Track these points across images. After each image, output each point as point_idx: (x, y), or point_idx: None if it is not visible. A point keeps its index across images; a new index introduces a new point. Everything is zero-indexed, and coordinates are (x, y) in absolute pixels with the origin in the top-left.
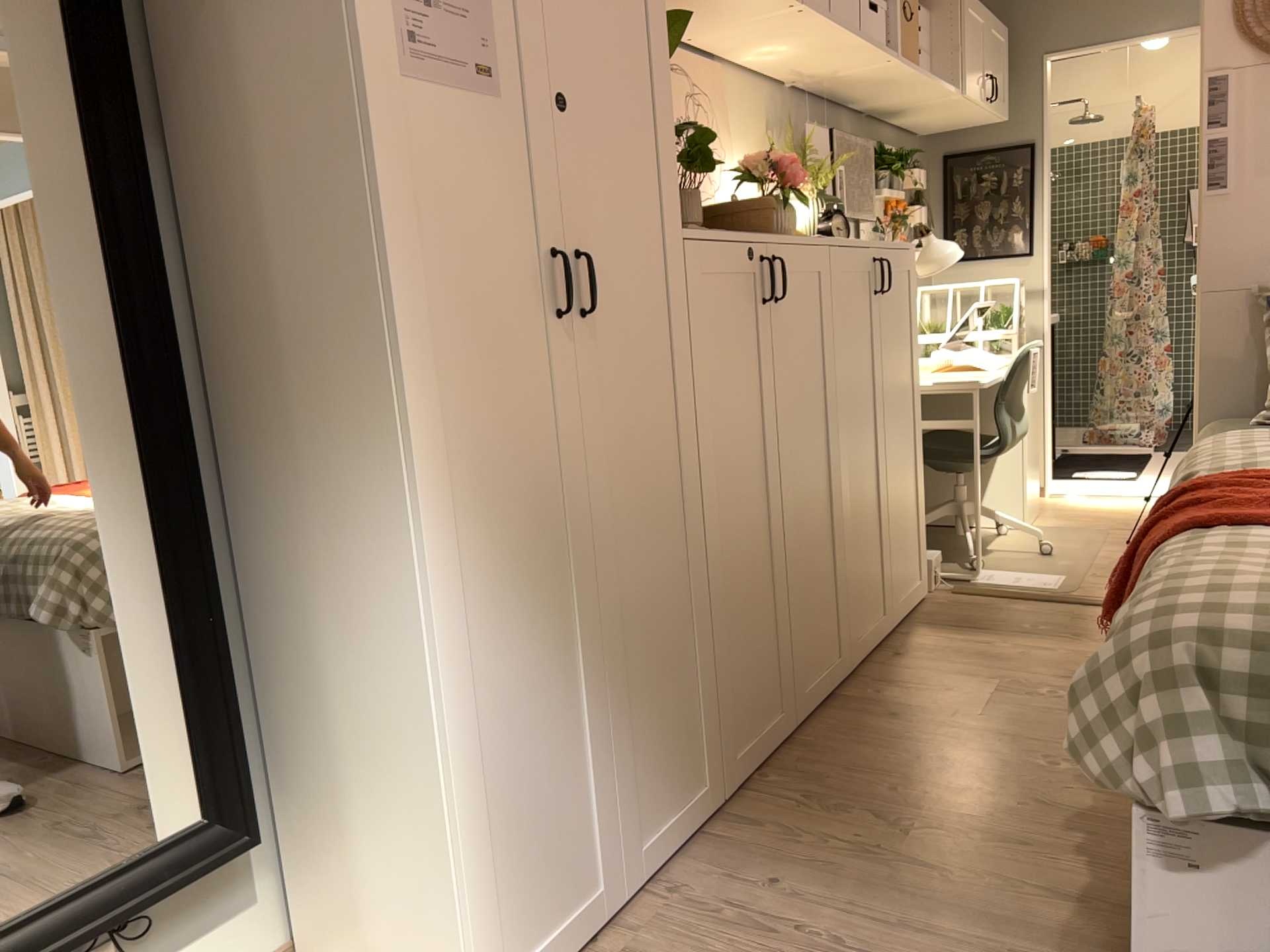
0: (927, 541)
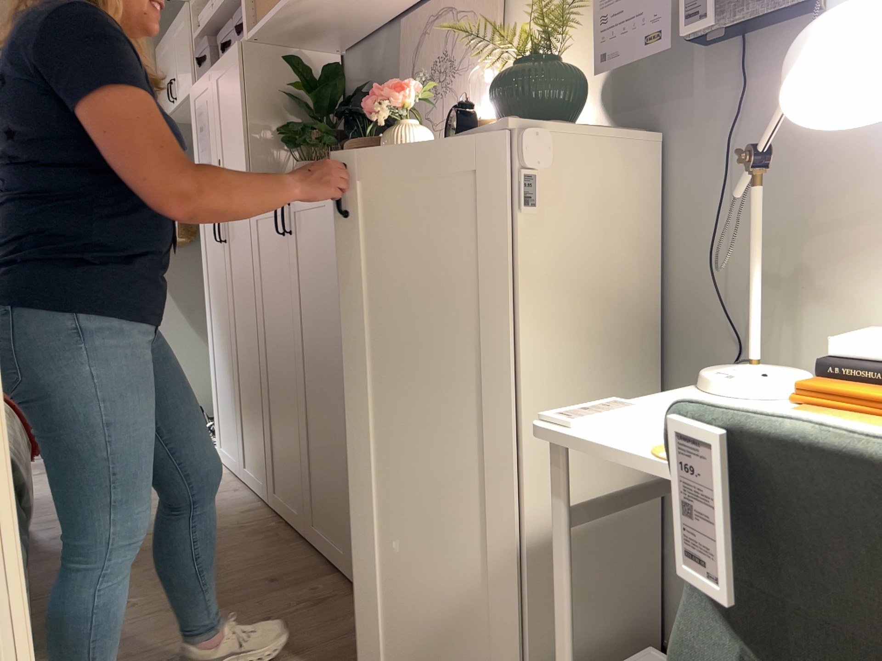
0: (520, 655)
